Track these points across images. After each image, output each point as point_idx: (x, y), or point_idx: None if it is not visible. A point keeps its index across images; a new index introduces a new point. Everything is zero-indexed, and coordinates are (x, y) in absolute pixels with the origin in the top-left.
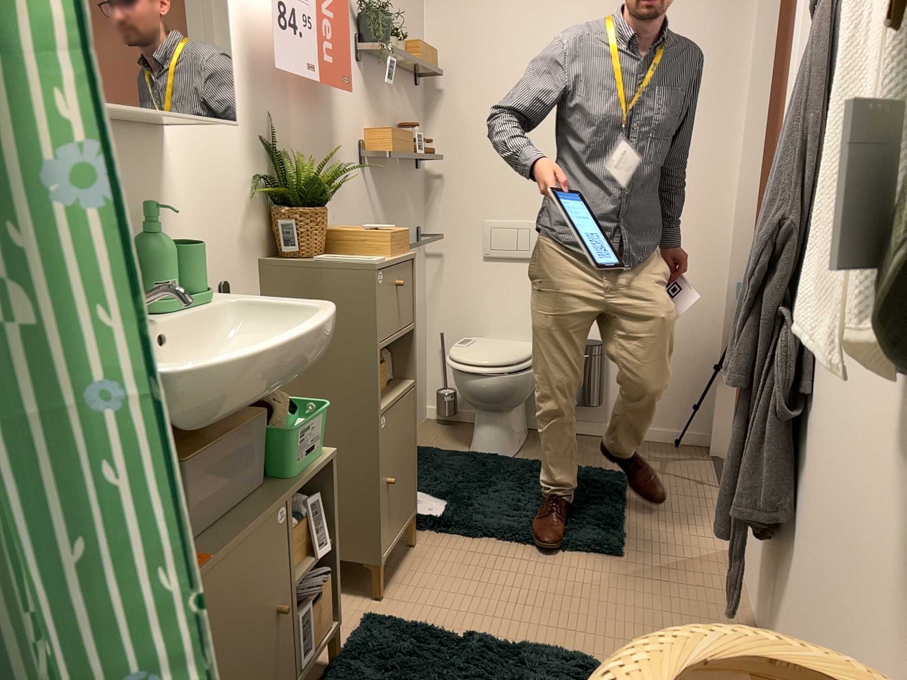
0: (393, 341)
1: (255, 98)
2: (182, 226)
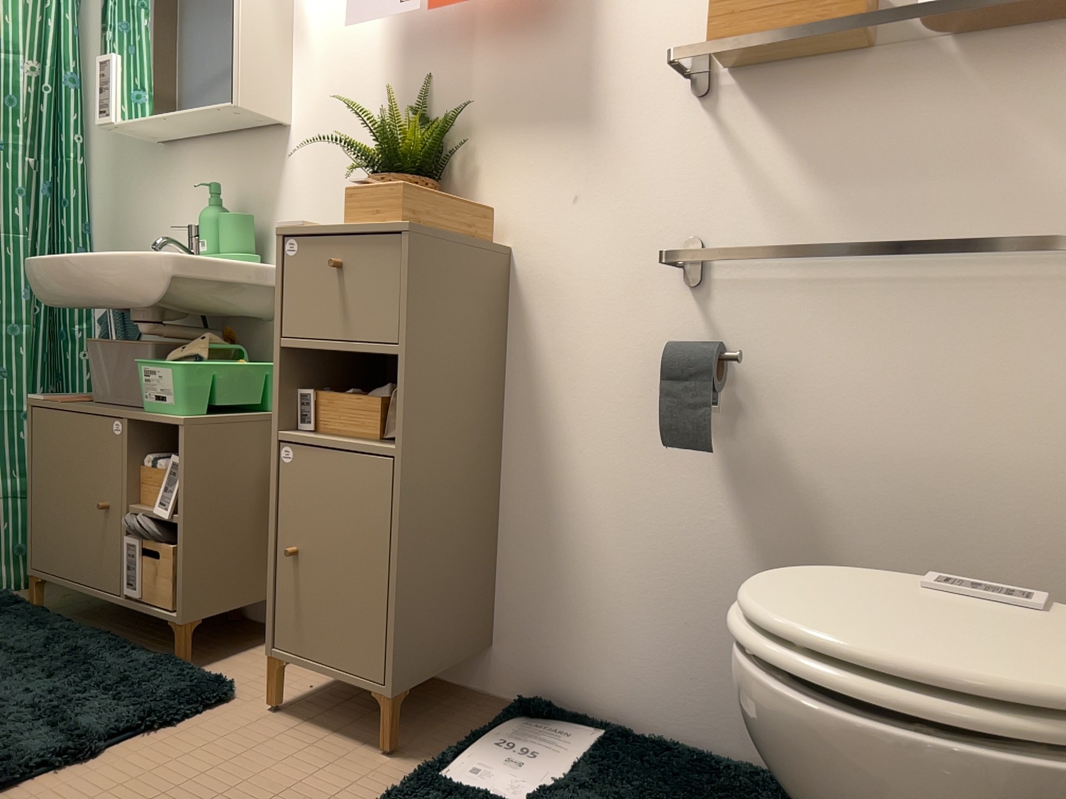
0: (323, 349)
1: (399, 61)
2: (289, 208)
